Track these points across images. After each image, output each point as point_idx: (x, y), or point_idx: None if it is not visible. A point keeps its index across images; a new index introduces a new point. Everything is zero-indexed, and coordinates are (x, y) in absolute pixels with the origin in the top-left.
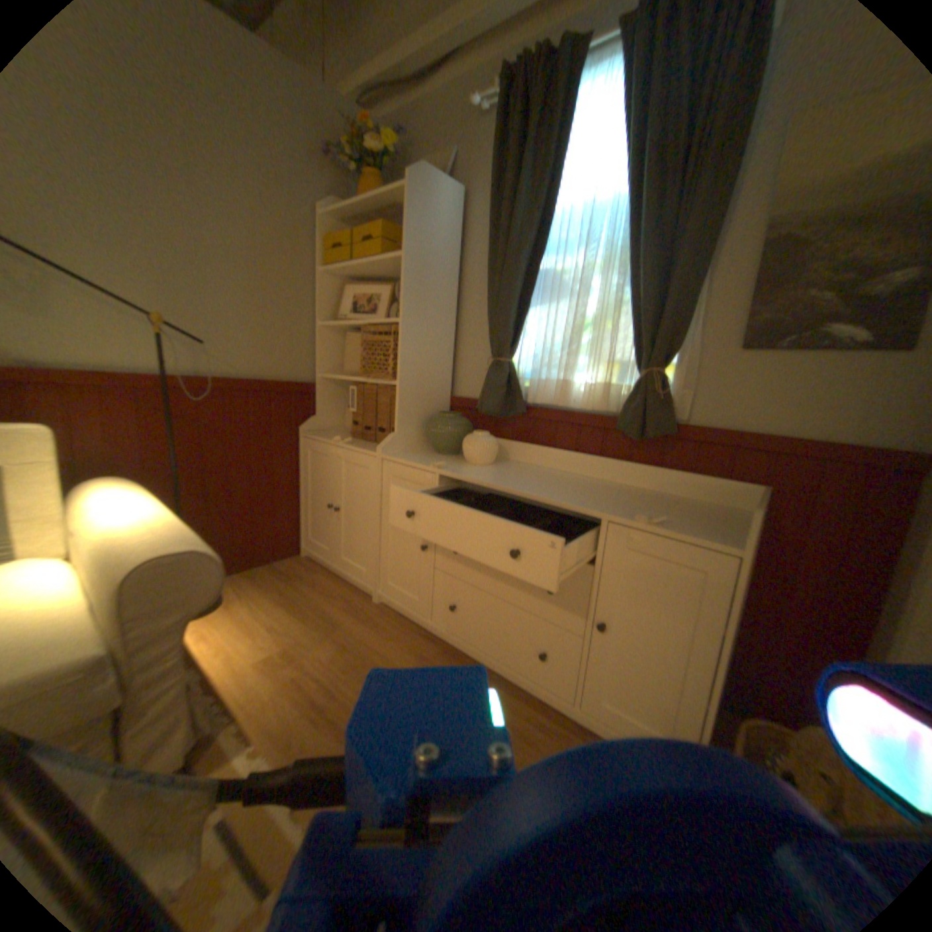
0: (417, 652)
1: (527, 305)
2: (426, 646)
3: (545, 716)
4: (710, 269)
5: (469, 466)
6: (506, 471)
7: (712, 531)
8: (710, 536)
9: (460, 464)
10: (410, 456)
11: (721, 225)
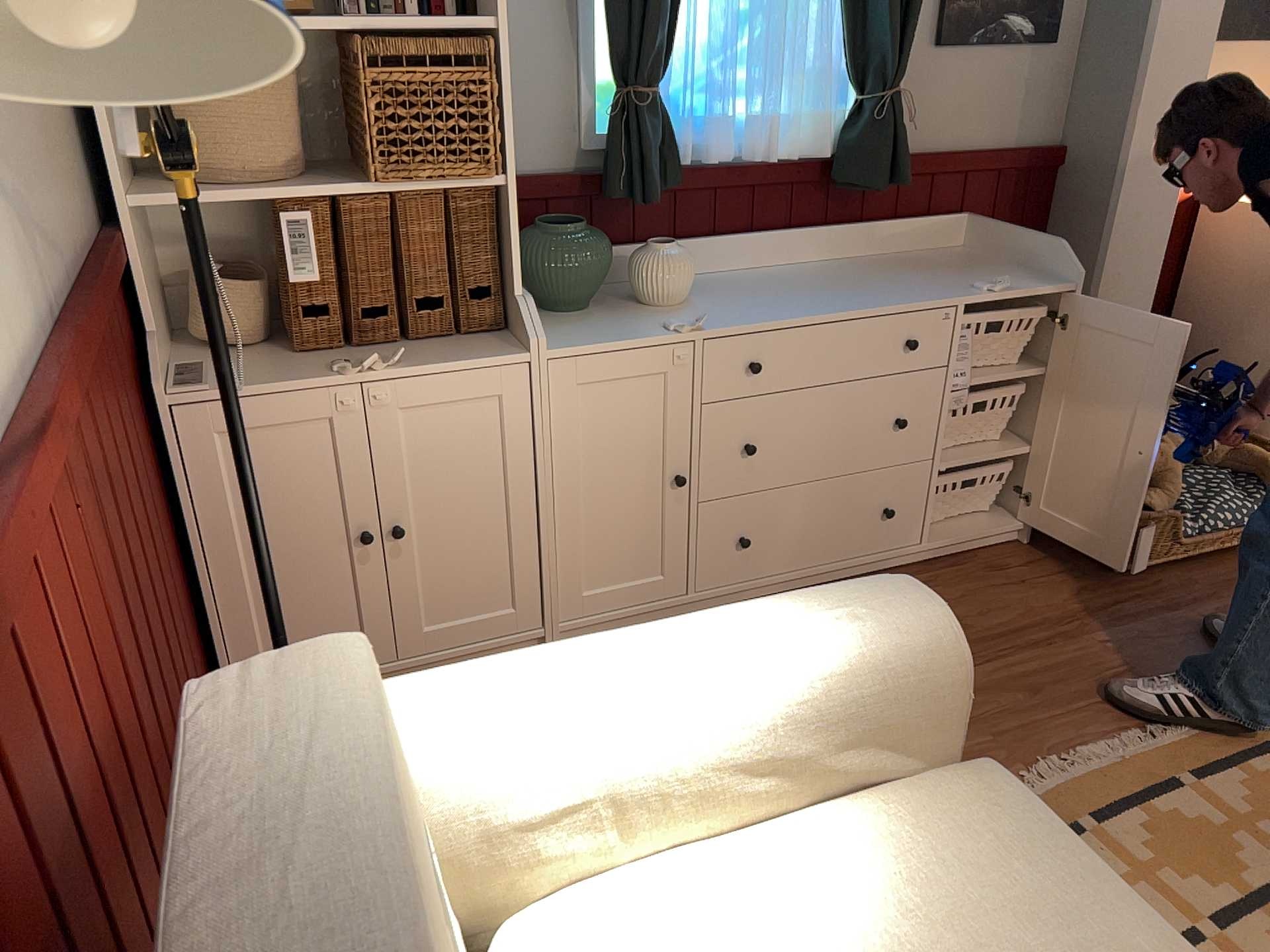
0: None
1: None
2: None
3: None
4: None
5: (684, 310)
6: (732, 297)
7: (1022, 277)
8: (1037, 282)
9: (665, 312)
10: (568, 333)
11: None
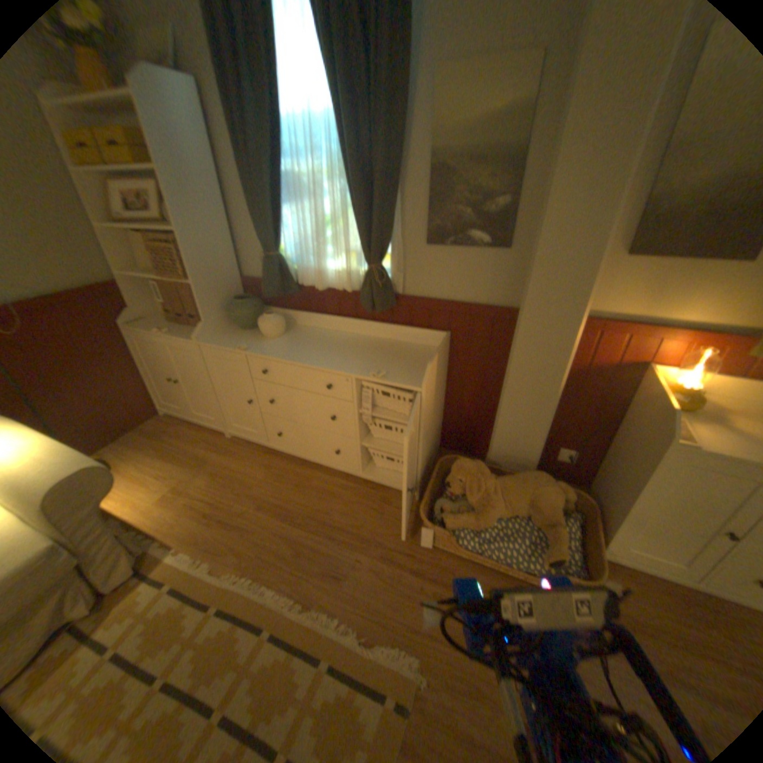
0: (263, 464)
1: (279, 204)
2: (268, 458)
3: (344, 480)
4: (399, 187)
5: (266, 341)
6: (293, 341)
7: (410, 374)
8: (407, 380)
9: (259, 340)
10: (219, 338)
11: (400, 155)
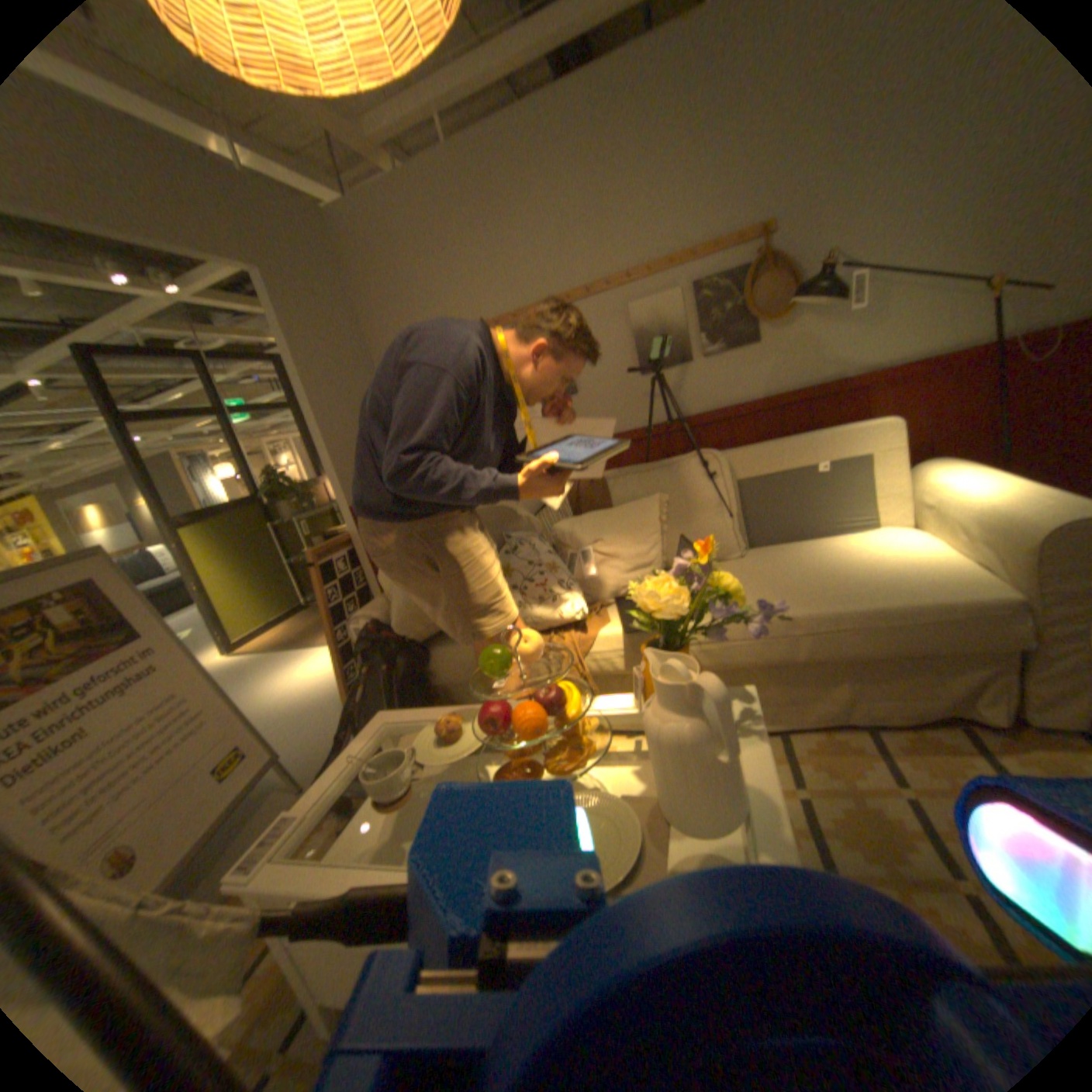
0: None
1: None
2: None
3: None
4: None
5: None
6: None
7: None
8: None
9: None
10: None
11: None
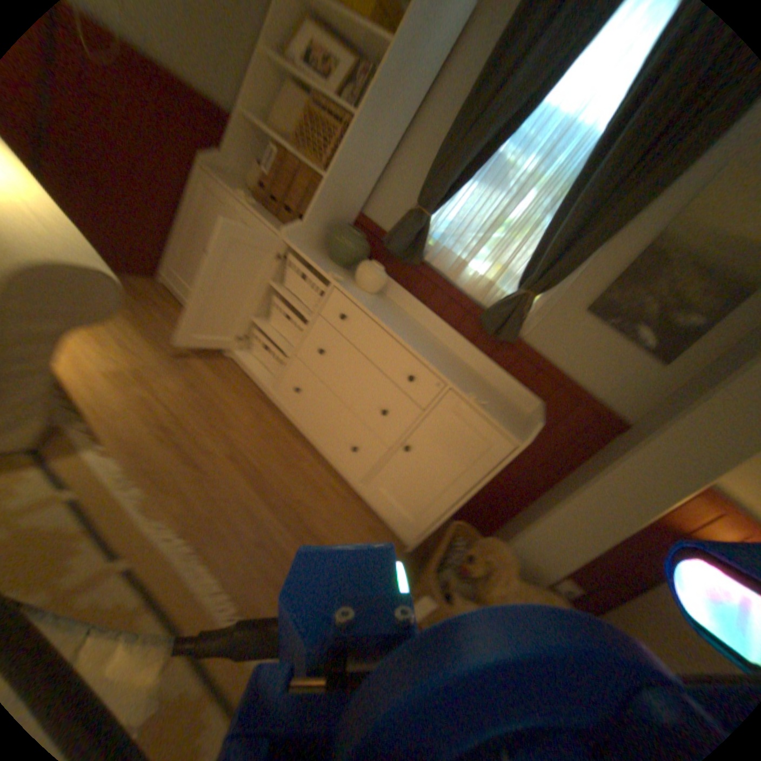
0: (257, 411)
1: (468, 176)
2: (264, 408)
3: (339, 484)
4: (608, 243)
5: (358, 290)
6: (385, 309)
7: (507, 422)
8: (506, 426)
9: (351, 284)
10: (309, 253)
11: (637, 215)
